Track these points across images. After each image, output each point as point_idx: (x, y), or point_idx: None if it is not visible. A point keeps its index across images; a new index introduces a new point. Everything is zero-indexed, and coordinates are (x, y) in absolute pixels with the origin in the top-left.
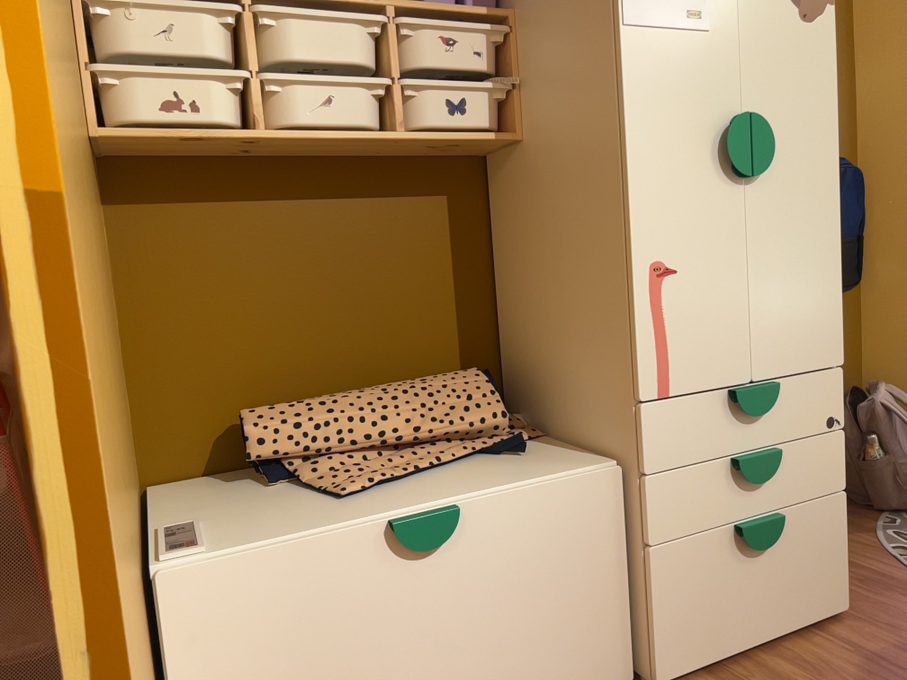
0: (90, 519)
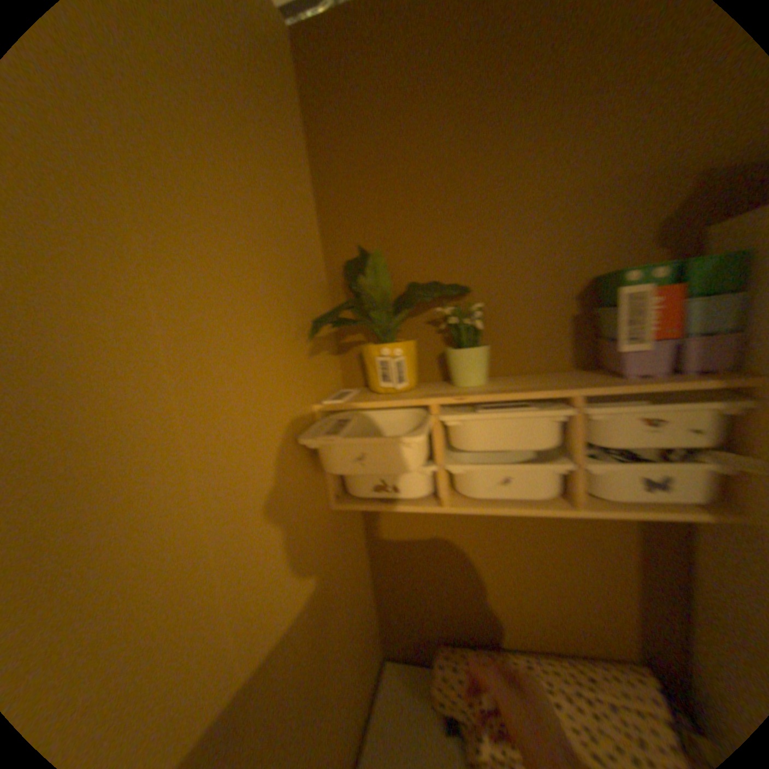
0: None
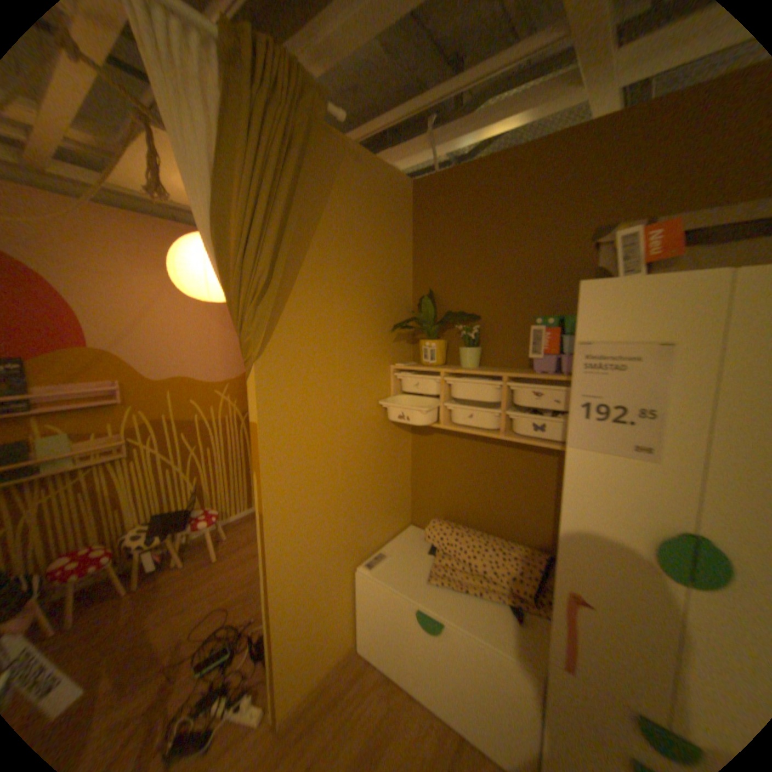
0: (268, 575)
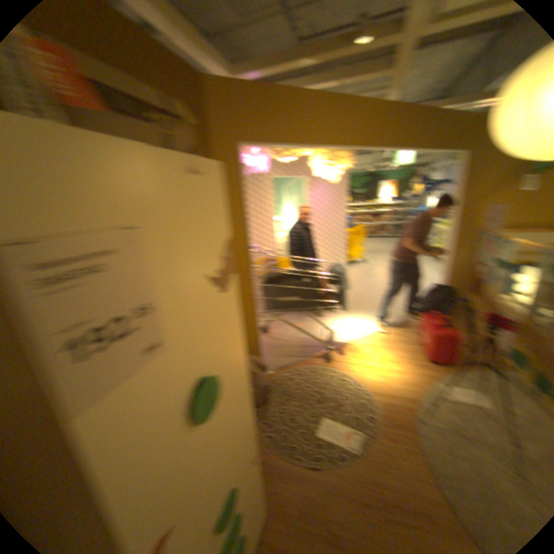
0: None
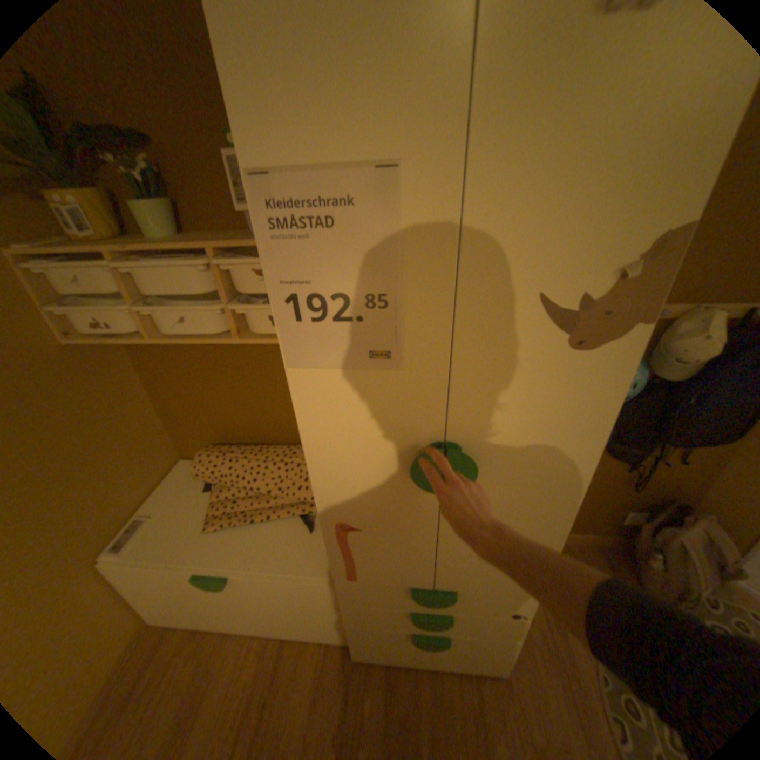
0: None
